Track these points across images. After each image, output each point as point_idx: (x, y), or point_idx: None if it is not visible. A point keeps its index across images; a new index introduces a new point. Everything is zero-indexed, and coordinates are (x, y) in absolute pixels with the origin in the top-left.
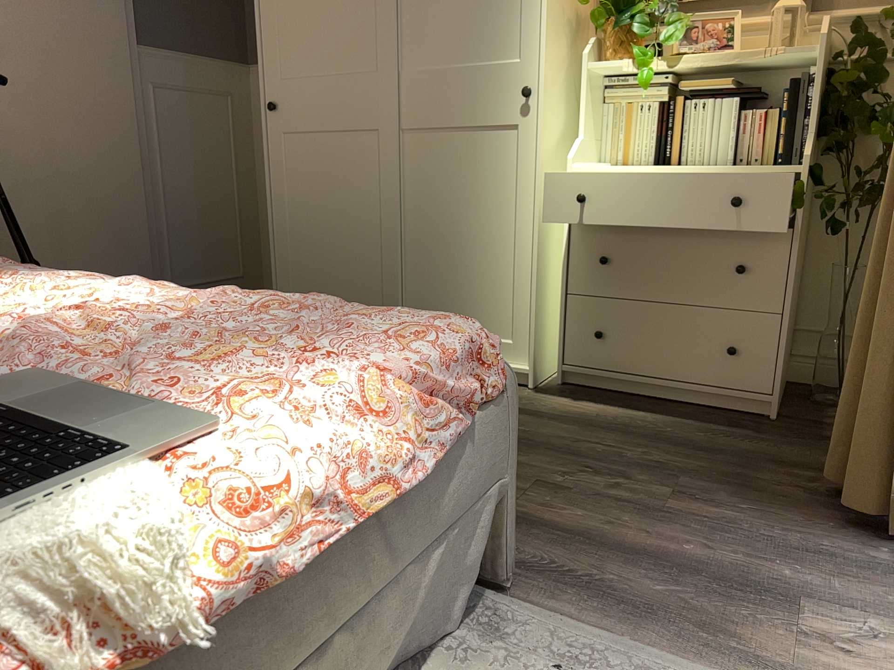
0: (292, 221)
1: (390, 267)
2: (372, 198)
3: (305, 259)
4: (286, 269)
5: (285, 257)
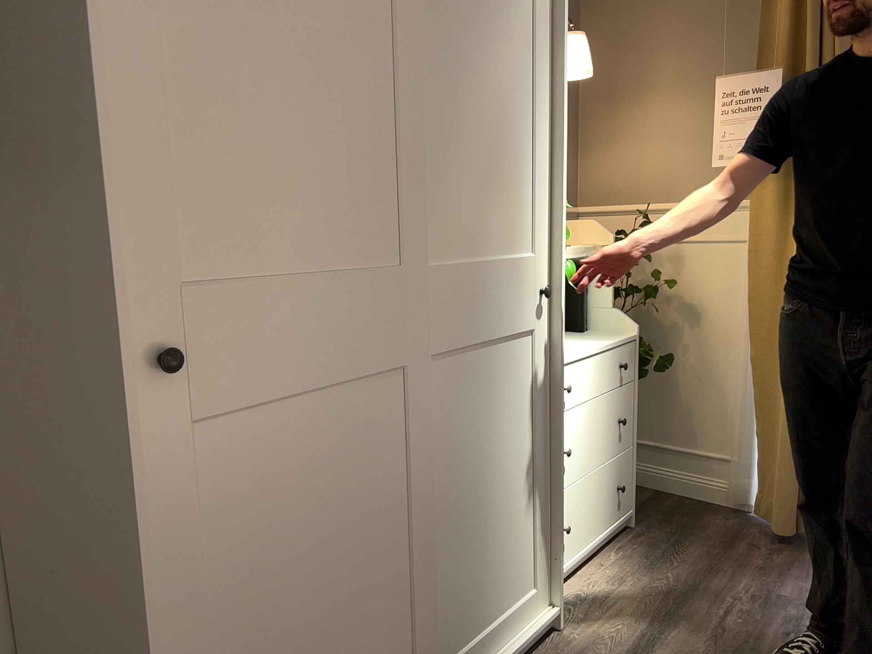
0: (232, 620)
1: (428, 584)
2: (399, 484)
3: None
4: None
5: None
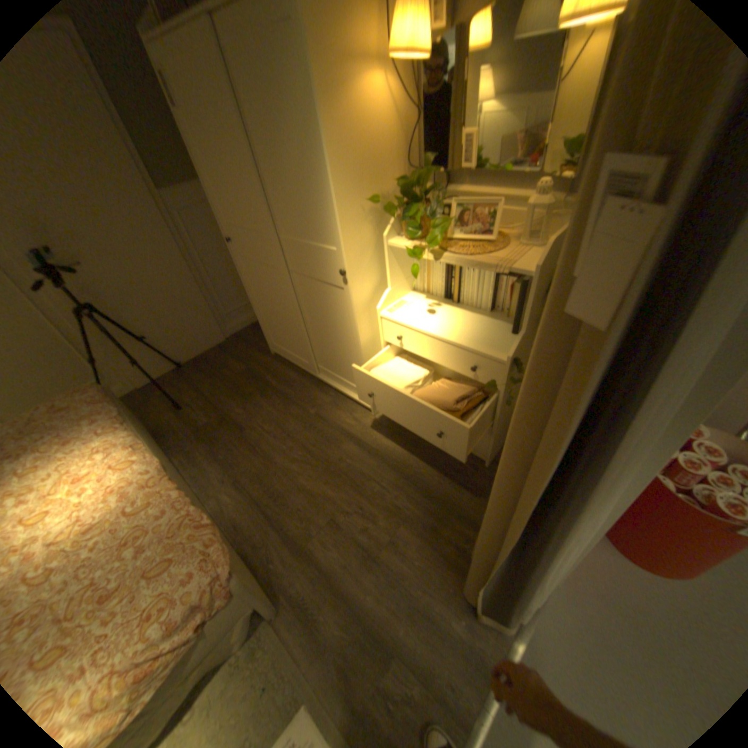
0: (259, 302)
1: (304, 340)
2: (287, 304)
3: (270, 322)
4: (264, 324)
5: (262, 318)
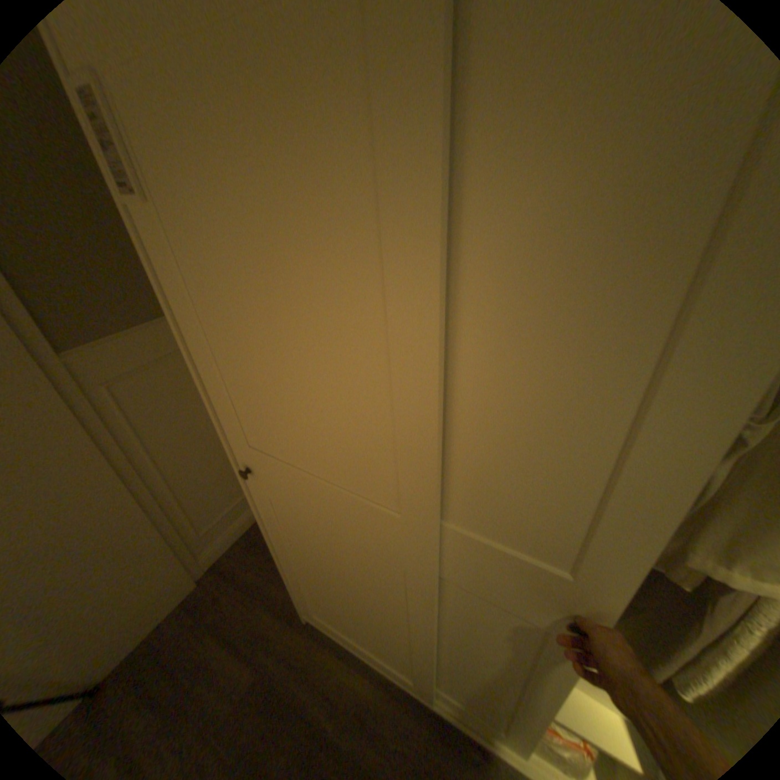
0: (296, 564)
1: (421, 666)
2: (396, 612)
3: (317, 595)
4: (298, 590)
5: (295, 583)
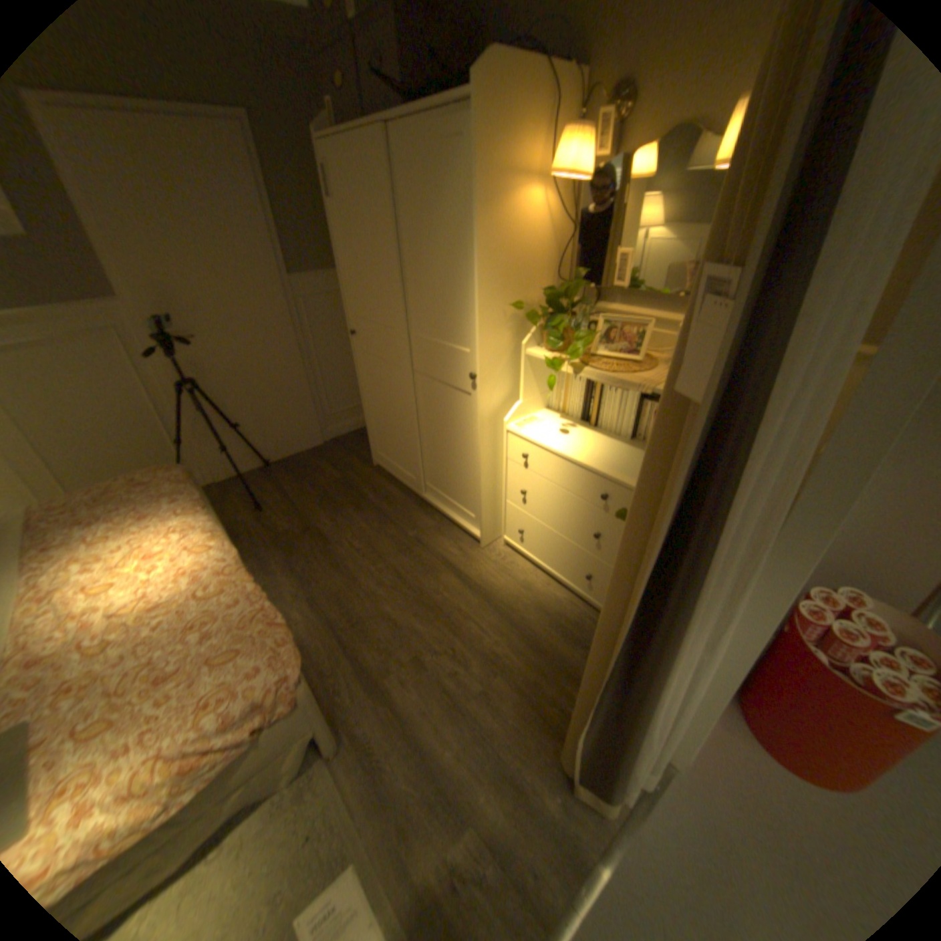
0: (372, 402)
1: (415, 449)
2: (404, 406)
3: (380, 425)
4: (373, 427)
5: (371, 421)
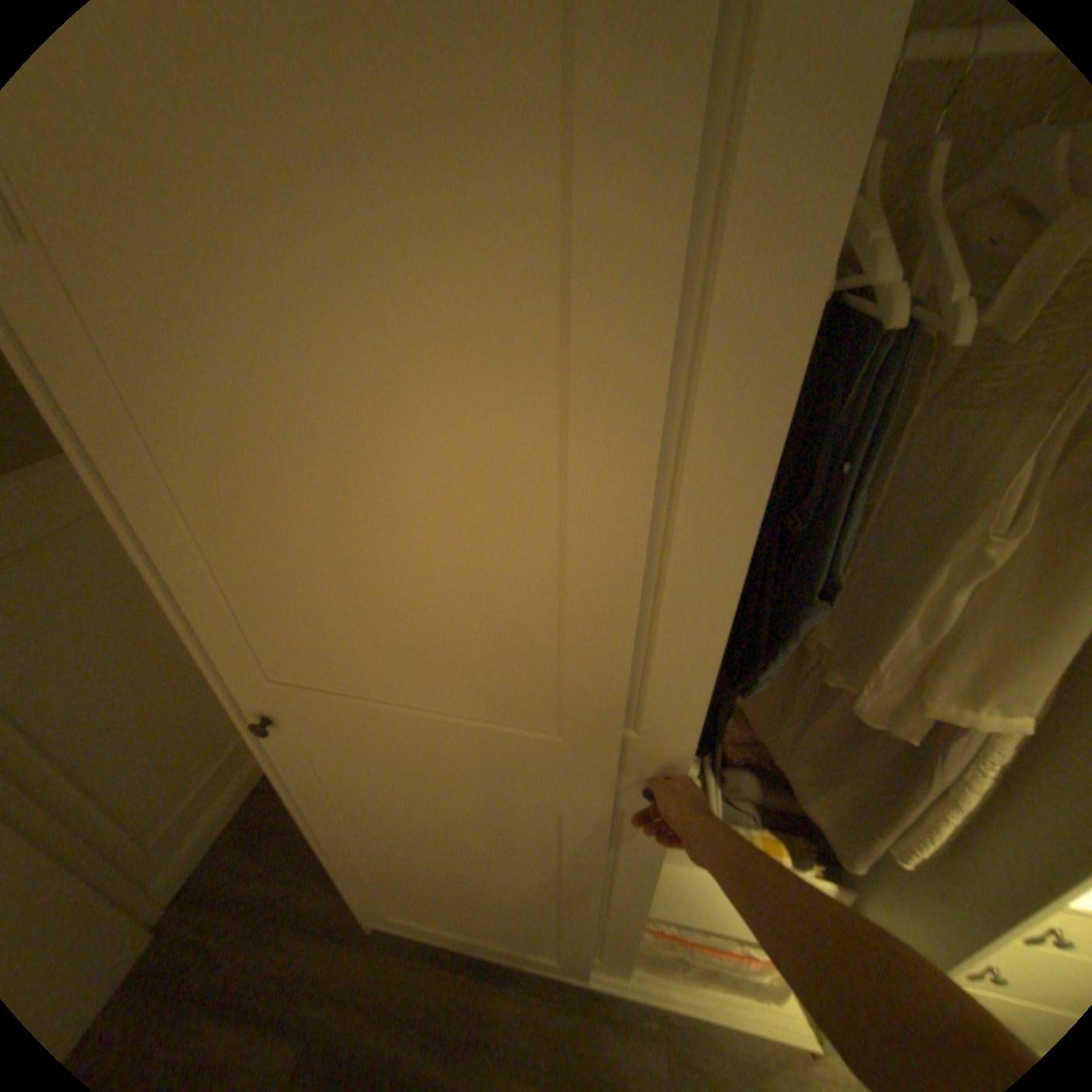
0: (358, 849)
1: (576, 937)
2: (540, 874)
3: (397, 885)
4: (361, 887)
5: (356, 877)
